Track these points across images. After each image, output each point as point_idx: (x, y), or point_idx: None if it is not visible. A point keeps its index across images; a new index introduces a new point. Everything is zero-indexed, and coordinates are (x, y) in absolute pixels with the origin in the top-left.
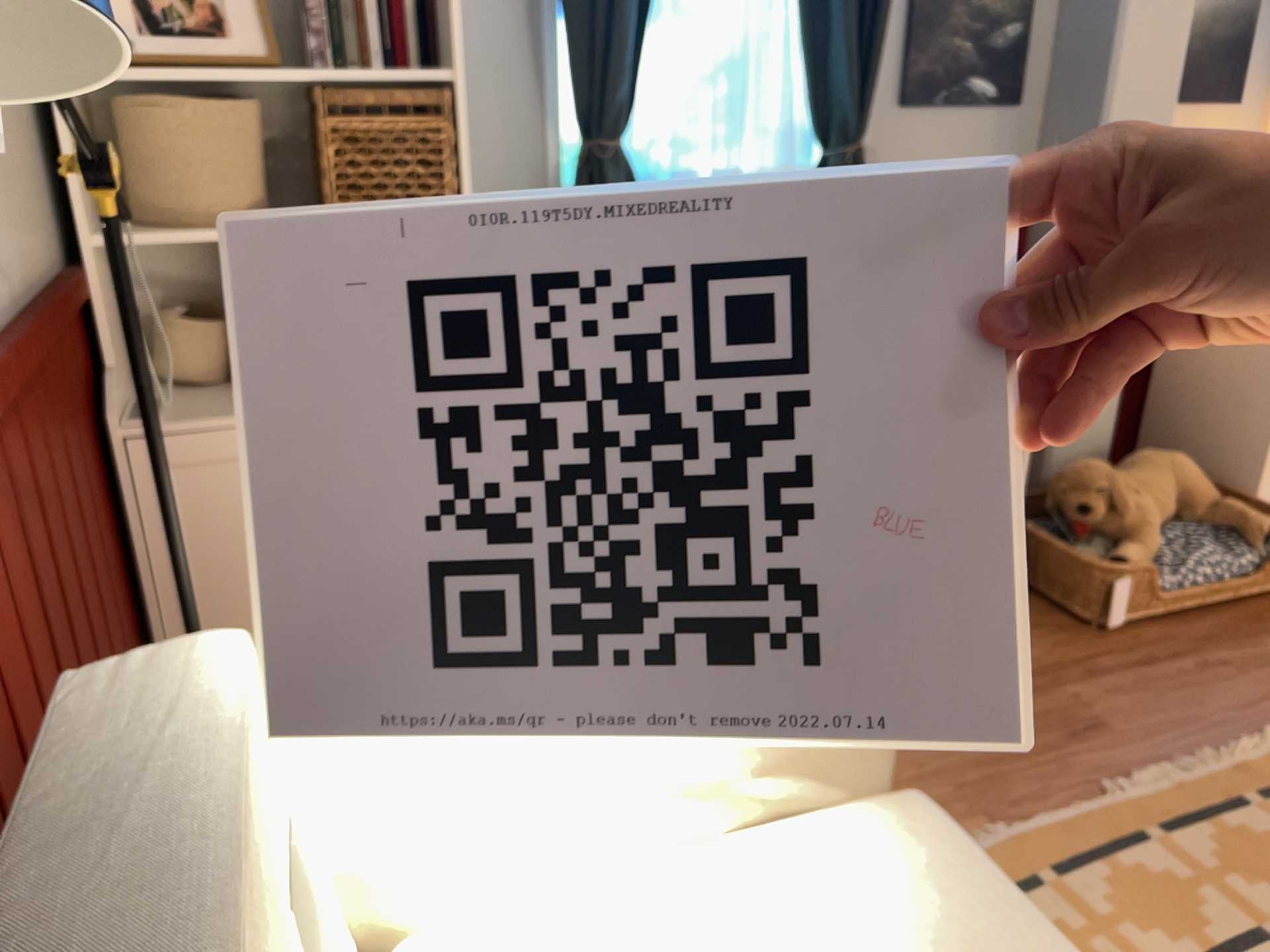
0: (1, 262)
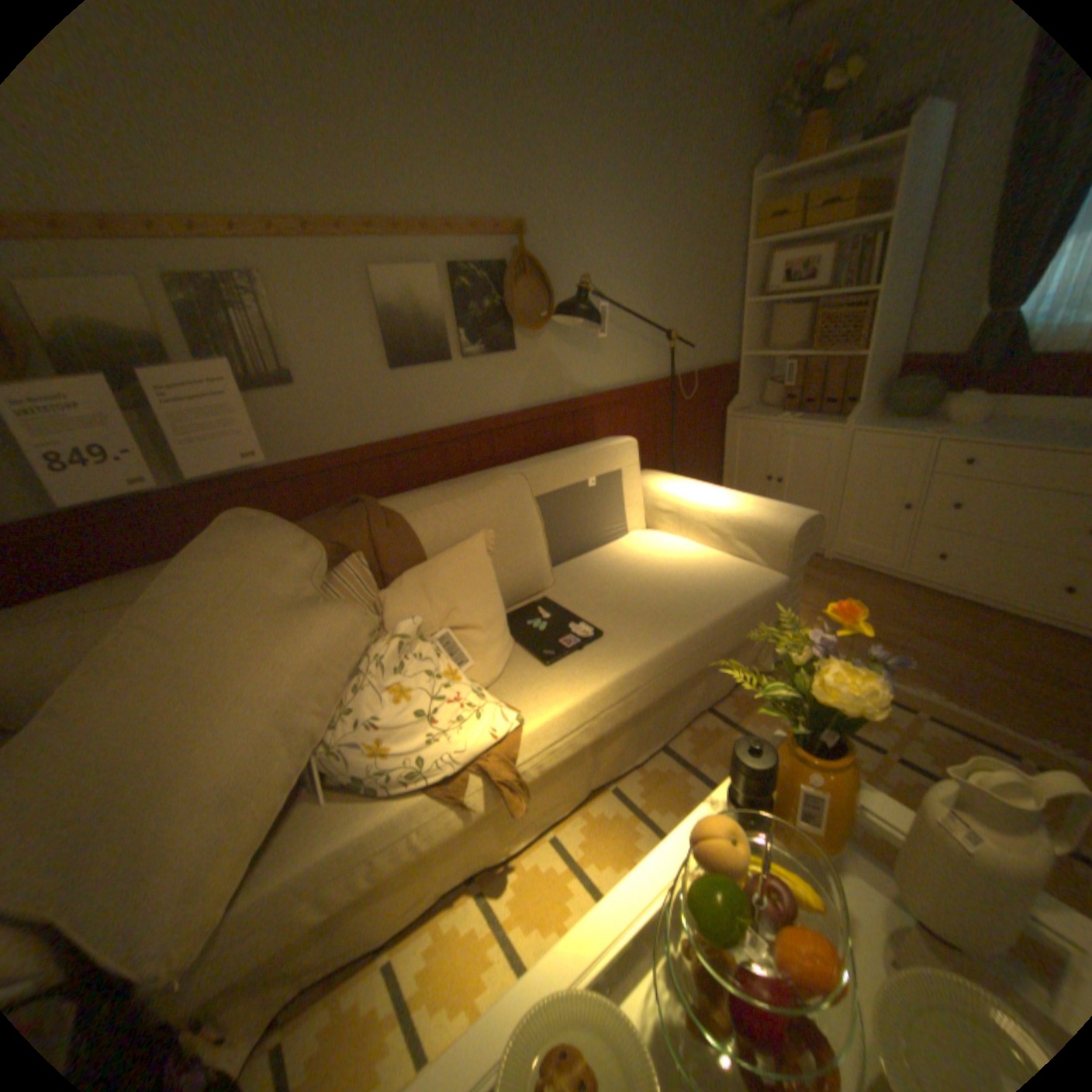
0: (690, 359)
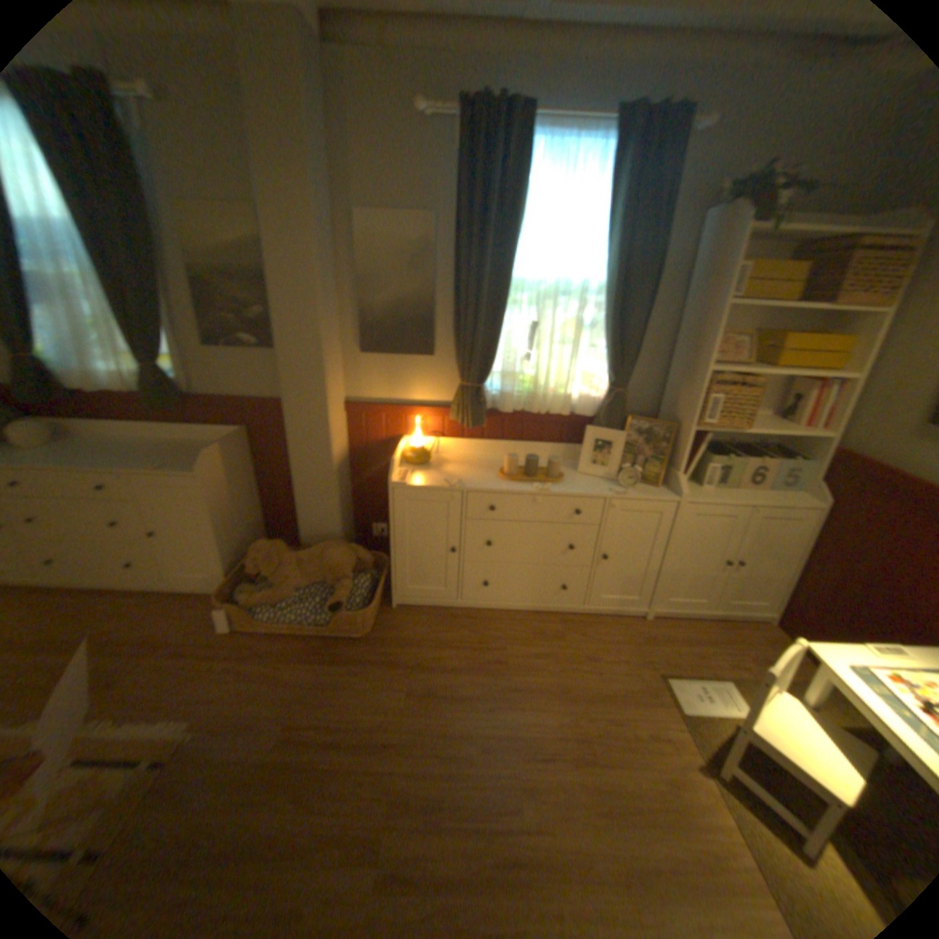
0: None
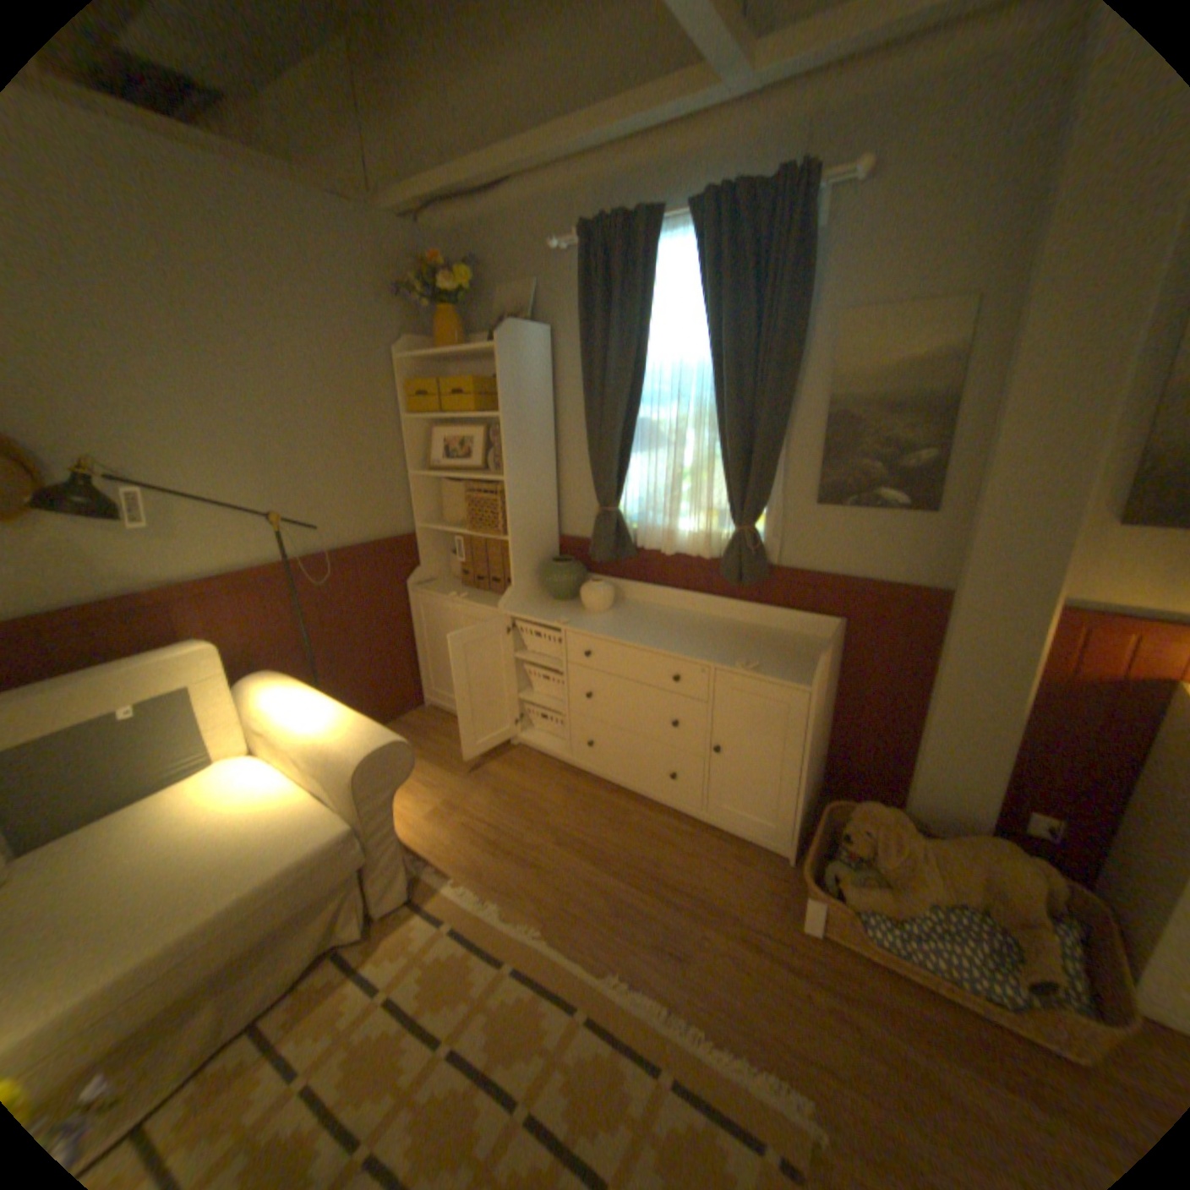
0: (341, 533)
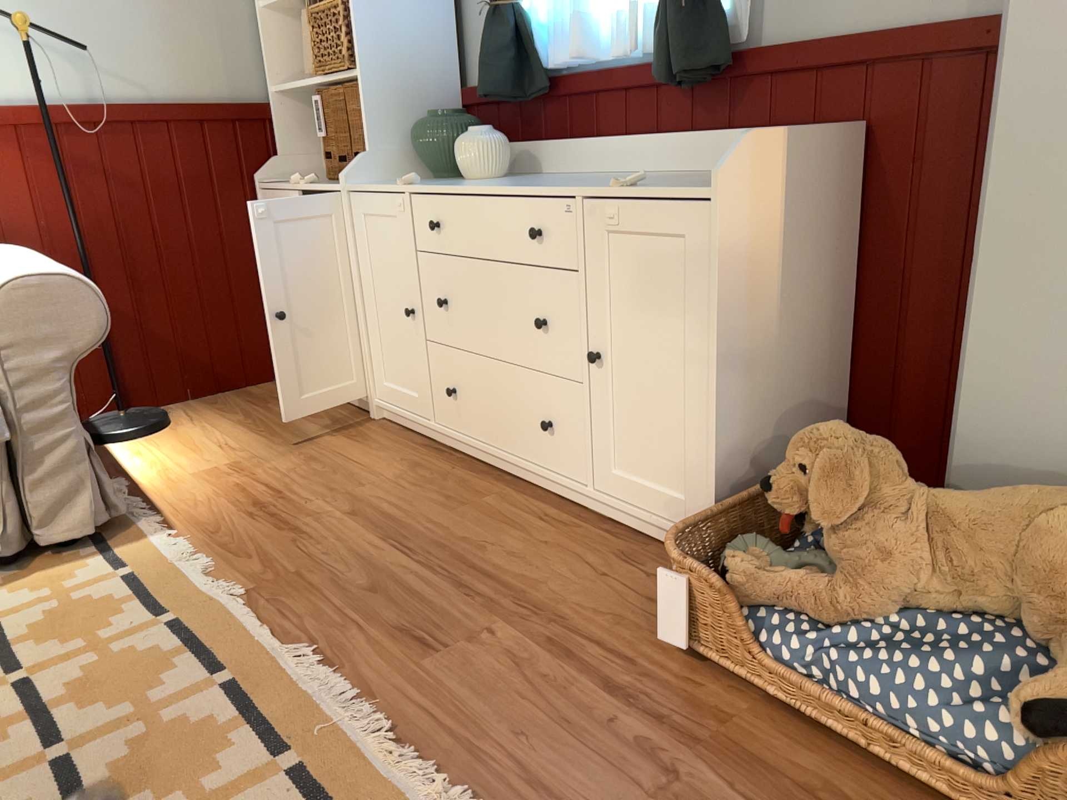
0: (149, 84)
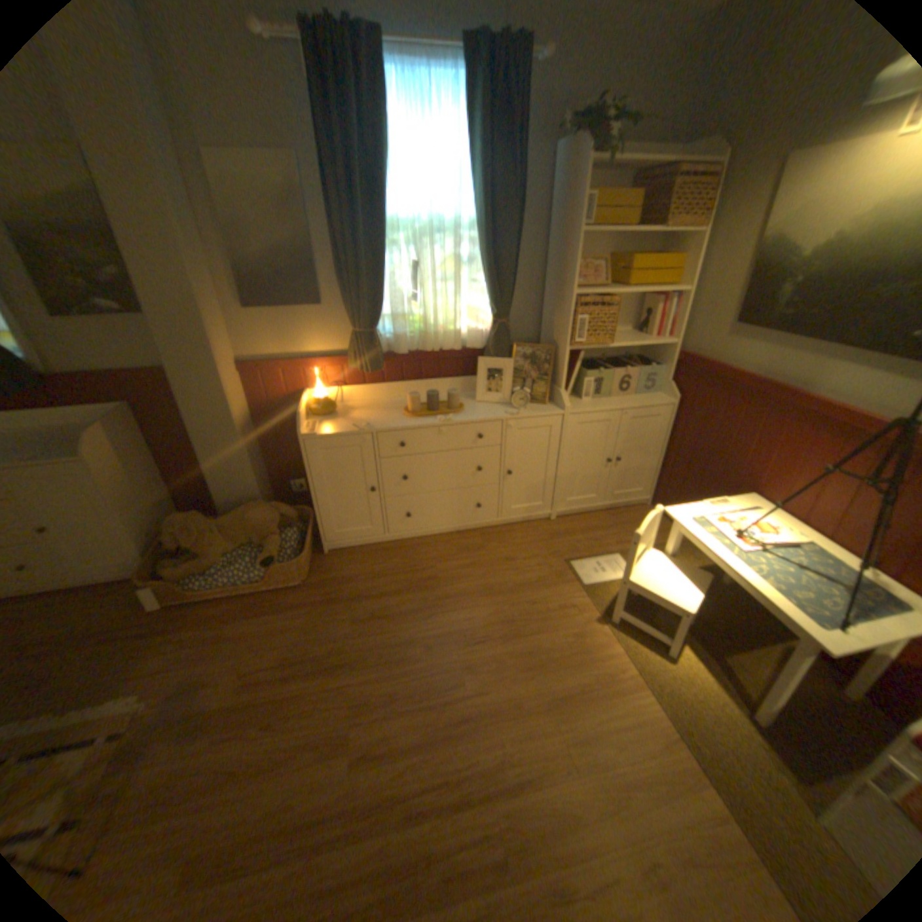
0: None
